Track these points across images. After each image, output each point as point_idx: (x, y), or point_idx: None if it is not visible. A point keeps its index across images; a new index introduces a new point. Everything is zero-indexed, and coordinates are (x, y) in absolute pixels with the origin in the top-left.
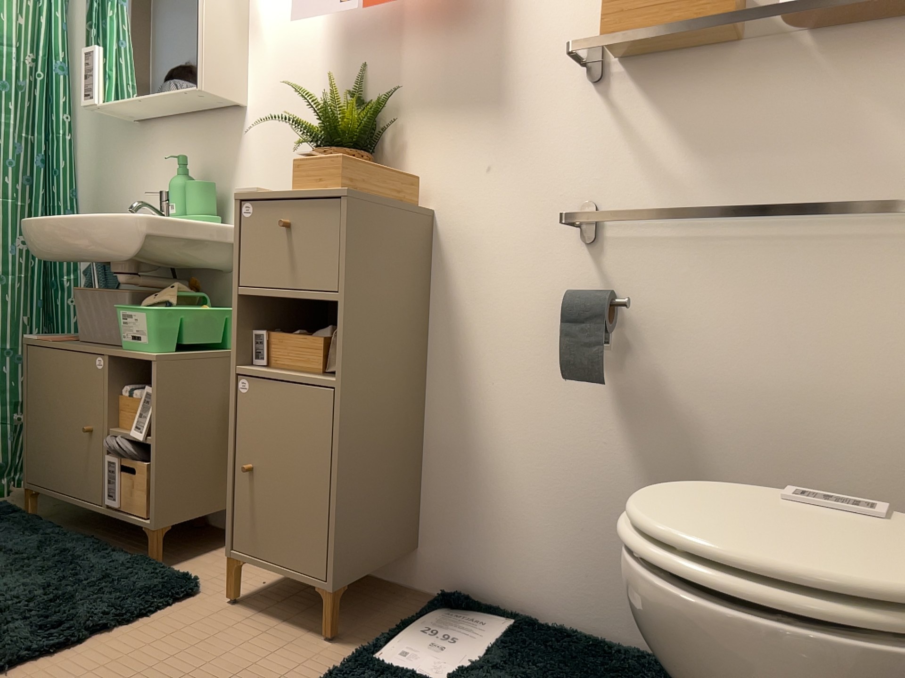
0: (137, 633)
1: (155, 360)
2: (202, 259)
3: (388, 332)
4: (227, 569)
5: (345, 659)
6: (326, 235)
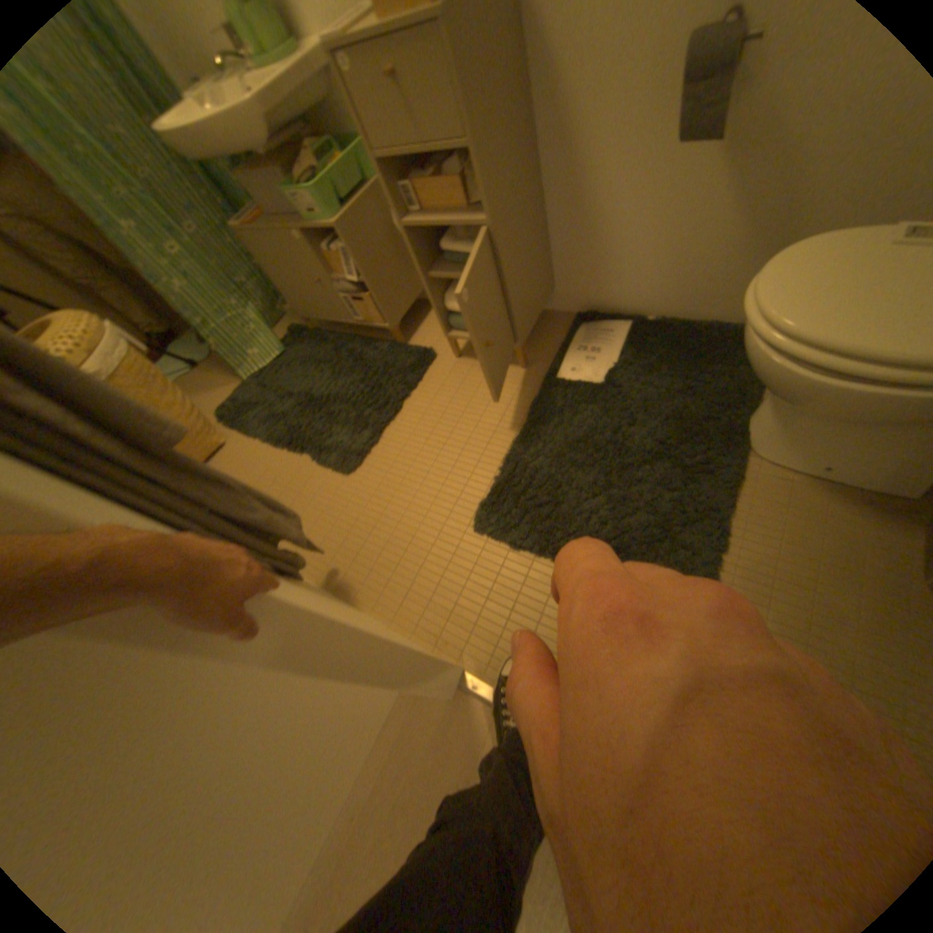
0: (423, 392)
1: (335, 226)
2: (306, 101)
3: (509, 144)
4: (449, 341)
5: (538, 377)
6: (435, 74)
